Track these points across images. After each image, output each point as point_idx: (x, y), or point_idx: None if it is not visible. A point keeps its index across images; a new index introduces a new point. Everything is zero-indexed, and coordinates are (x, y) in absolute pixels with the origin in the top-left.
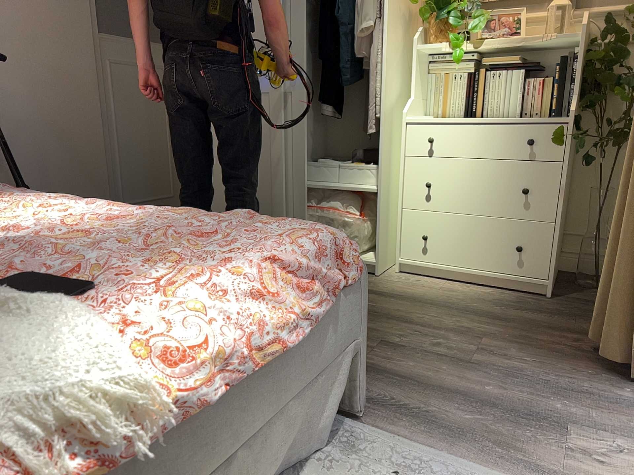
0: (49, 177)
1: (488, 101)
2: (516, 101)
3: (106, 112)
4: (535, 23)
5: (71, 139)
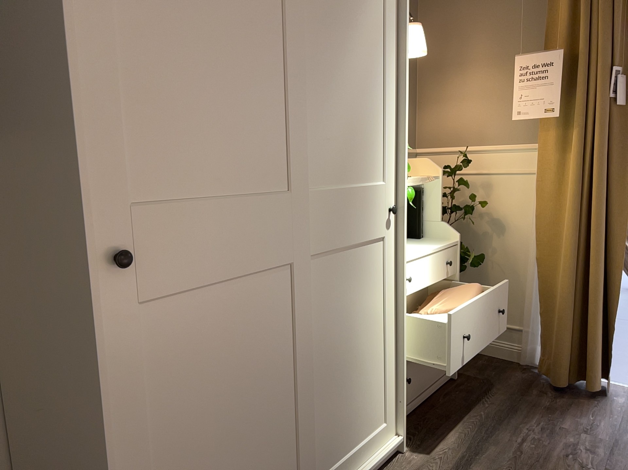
0: None
1: None
2: None
3: None
4: None
5: None
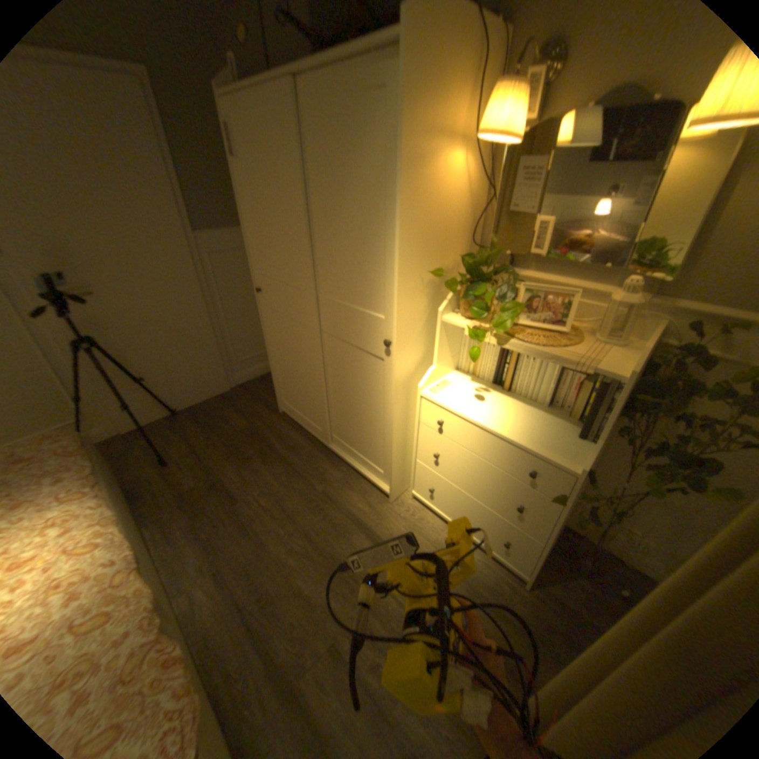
0: (162, 360)
1: (519, 377)
2: (548, 389)
3: (206, 297)
4: (599, 295)
5: (176, 327)
